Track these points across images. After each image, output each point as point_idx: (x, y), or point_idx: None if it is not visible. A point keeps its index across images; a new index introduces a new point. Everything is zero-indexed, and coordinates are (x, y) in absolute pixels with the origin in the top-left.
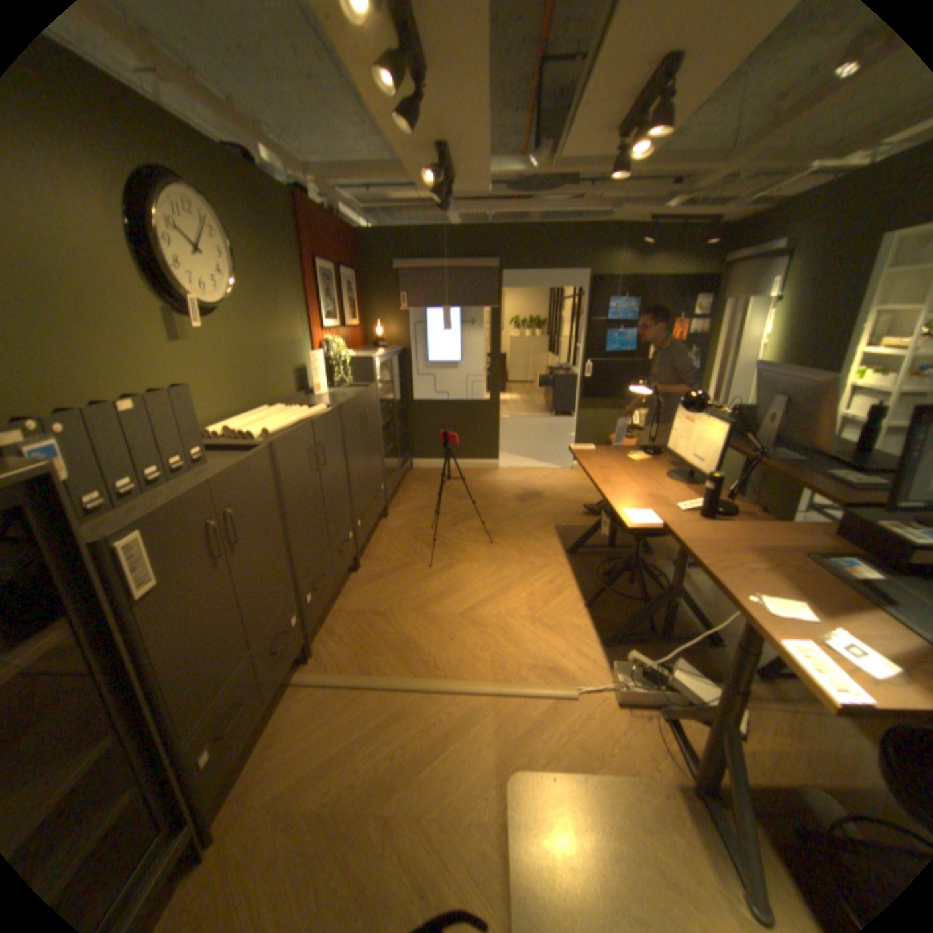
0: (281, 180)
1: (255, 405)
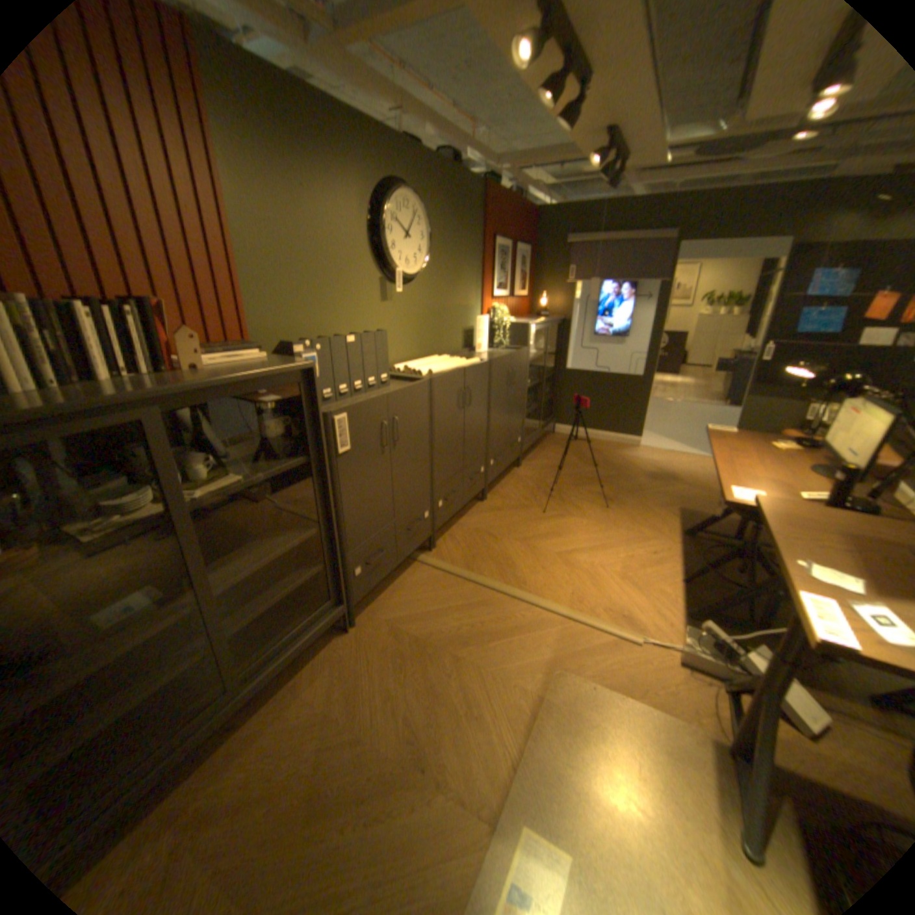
0: (479, 172)
1: (429, 356)
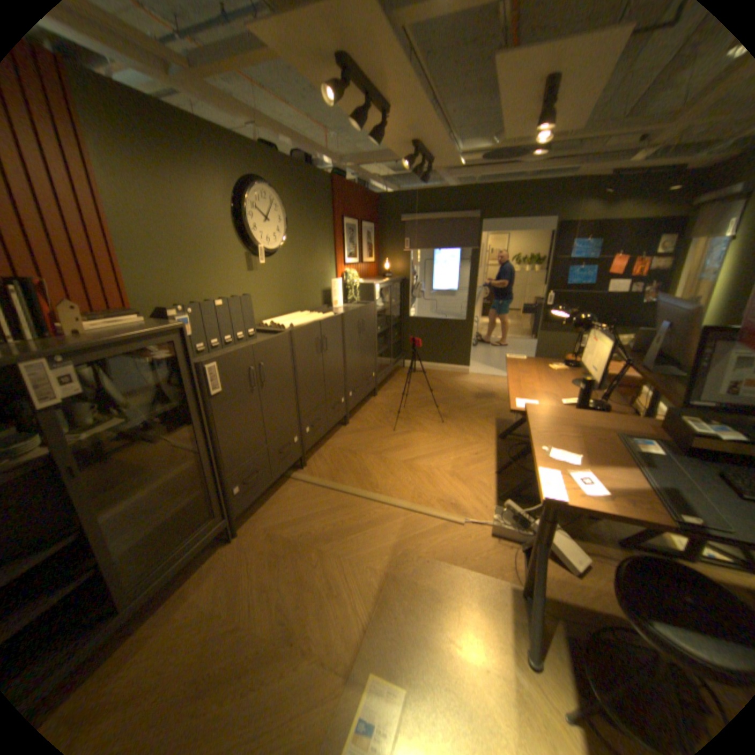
0: (327, 168)
1: (294, 312)
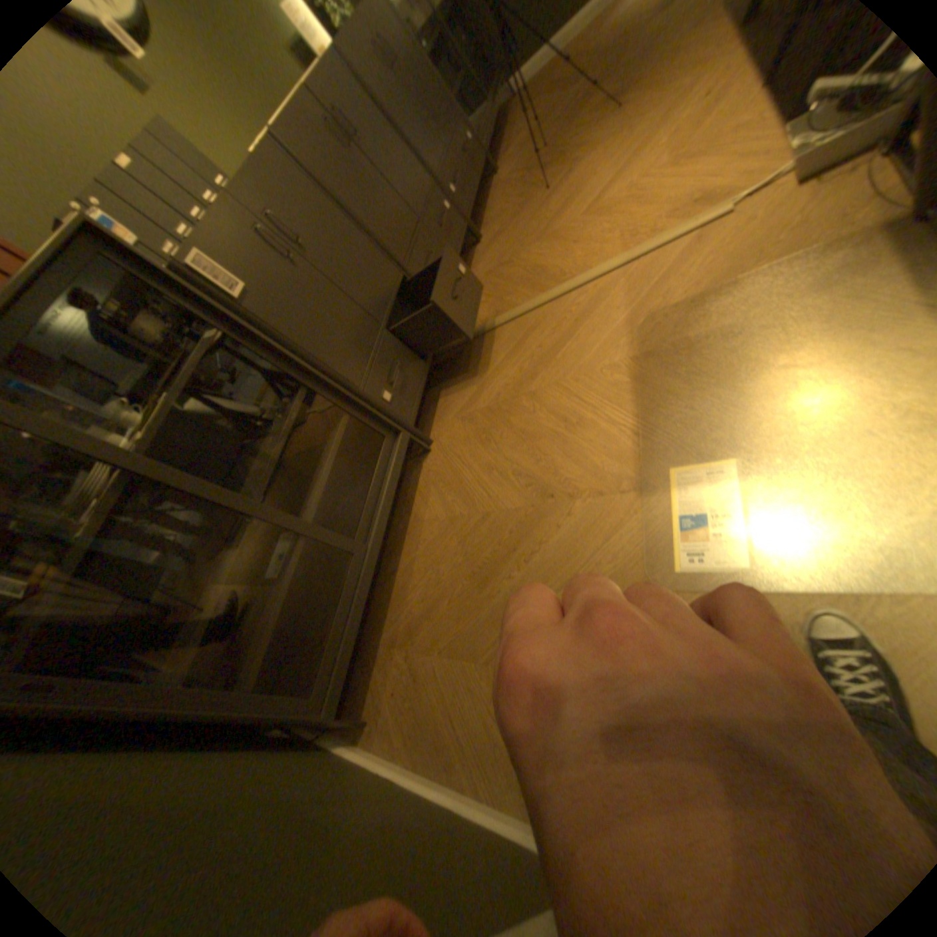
0: None
1: None
